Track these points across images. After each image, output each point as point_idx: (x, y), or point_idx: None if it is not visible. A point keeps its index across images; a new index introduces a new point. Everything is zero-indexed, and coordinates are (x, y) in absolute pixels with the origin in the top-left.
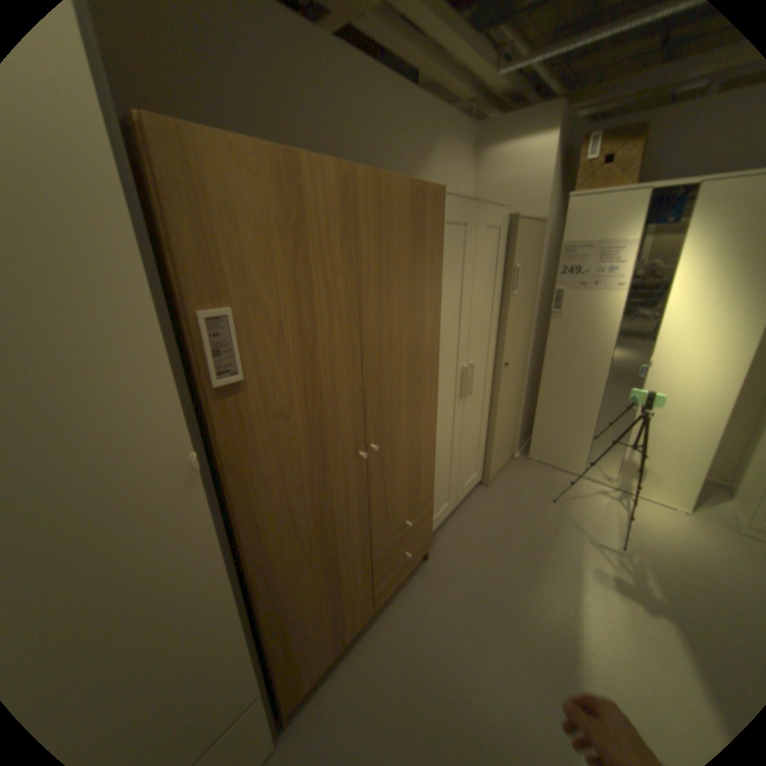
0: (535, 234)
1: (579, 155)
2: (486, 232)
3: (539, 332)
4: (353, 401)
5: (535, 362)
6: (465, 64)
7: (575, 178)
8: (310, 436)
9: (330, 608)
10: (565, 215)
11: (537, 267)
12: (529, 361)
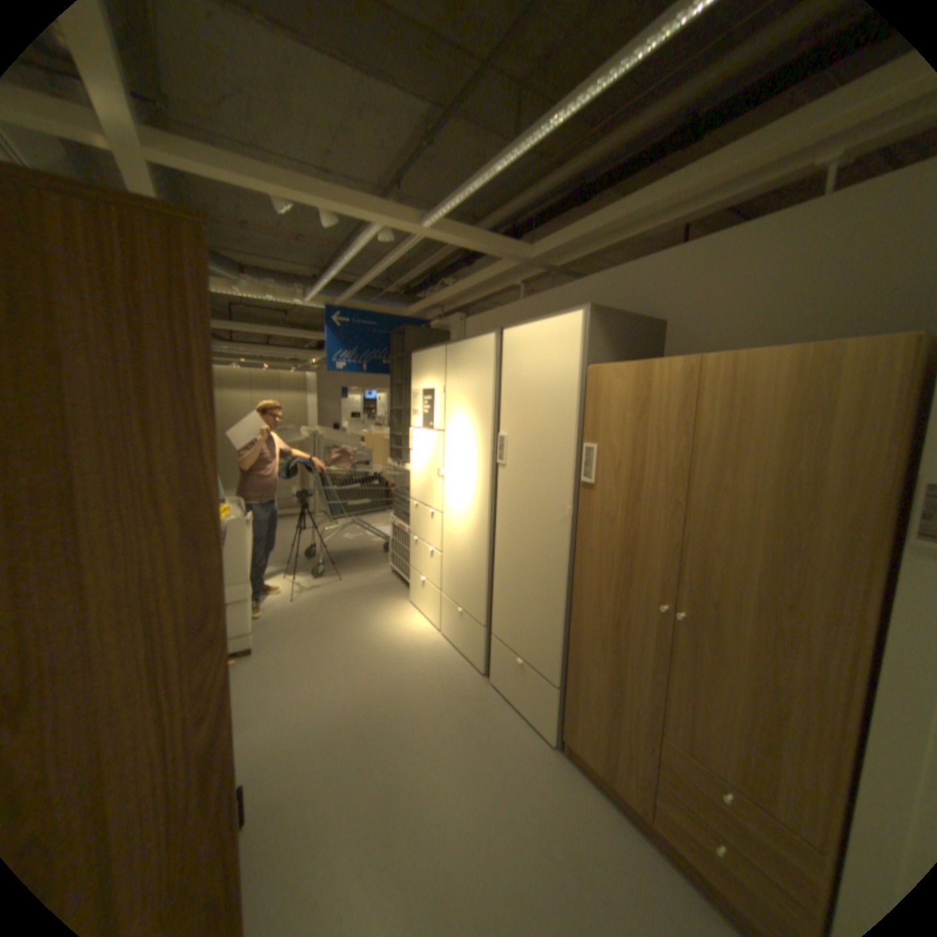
0: None
1: None
2: None
3: None
4: (670, 551)
5: None
6: None
7: None
8: (626, 549)
9: (612, 719)
10: None
11: None
12: None
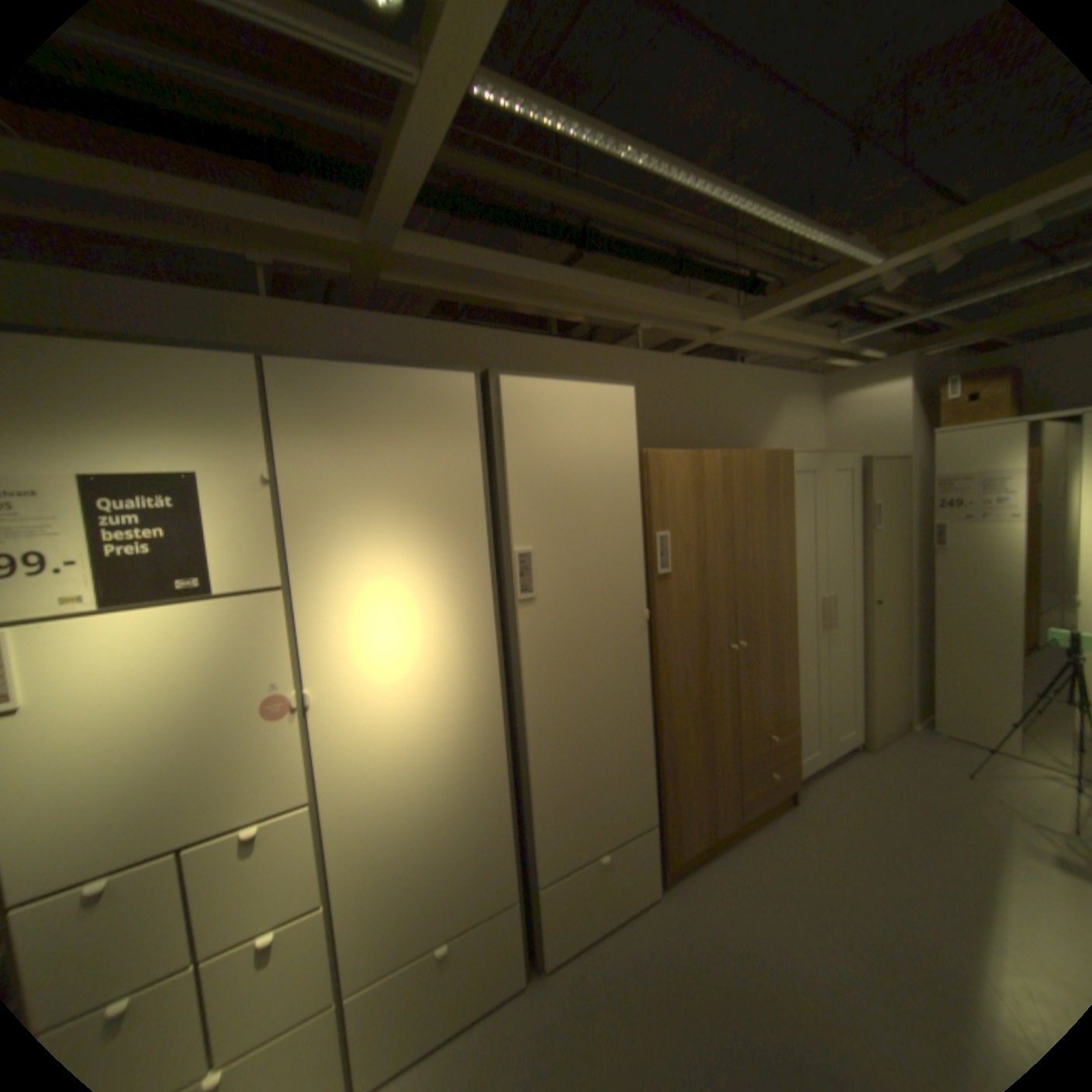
0: (898, 472)
1: (949, 389)
2: (838, 475)
3: (928, 573)
4: (729, 603)
5: (928, 609)
6: (806, 344)
7: (948, 411)
8: (701, 622)
9: (708, 785)
10: (942, 447)
11: (908, 503)
12: (917, 606)
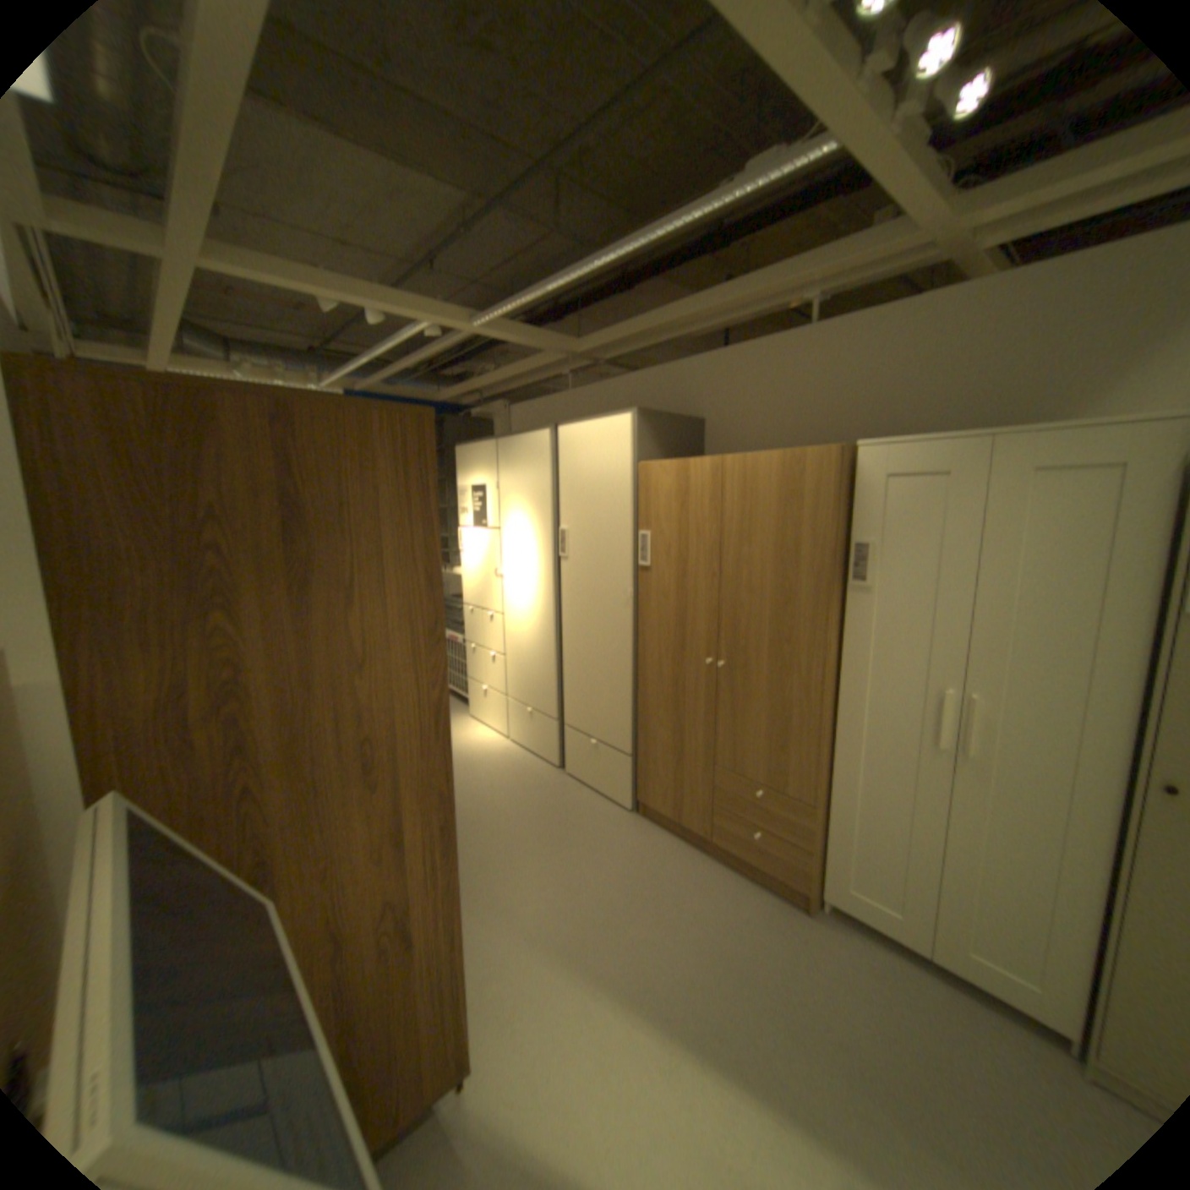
0: None
1: None
2: (1045, 477)
3: None
4: (710, 615)
5: None
6: None
7: None
8: (678, 620)
9: (676, 767)
10: None
11: None
12: None
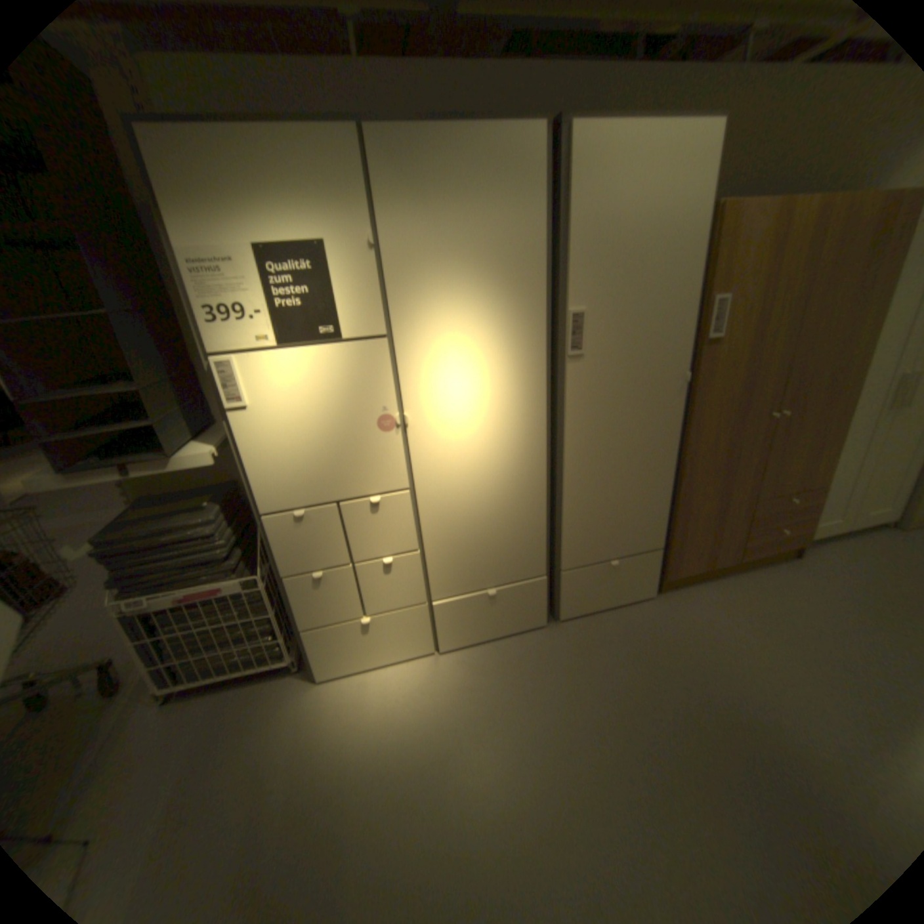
0: None
1: None
2: None
3: None
4: (783, 371)
5: None
6: None
7: None
8: (746, 387)
9: (717, 527)
10: None
11: None
12: None
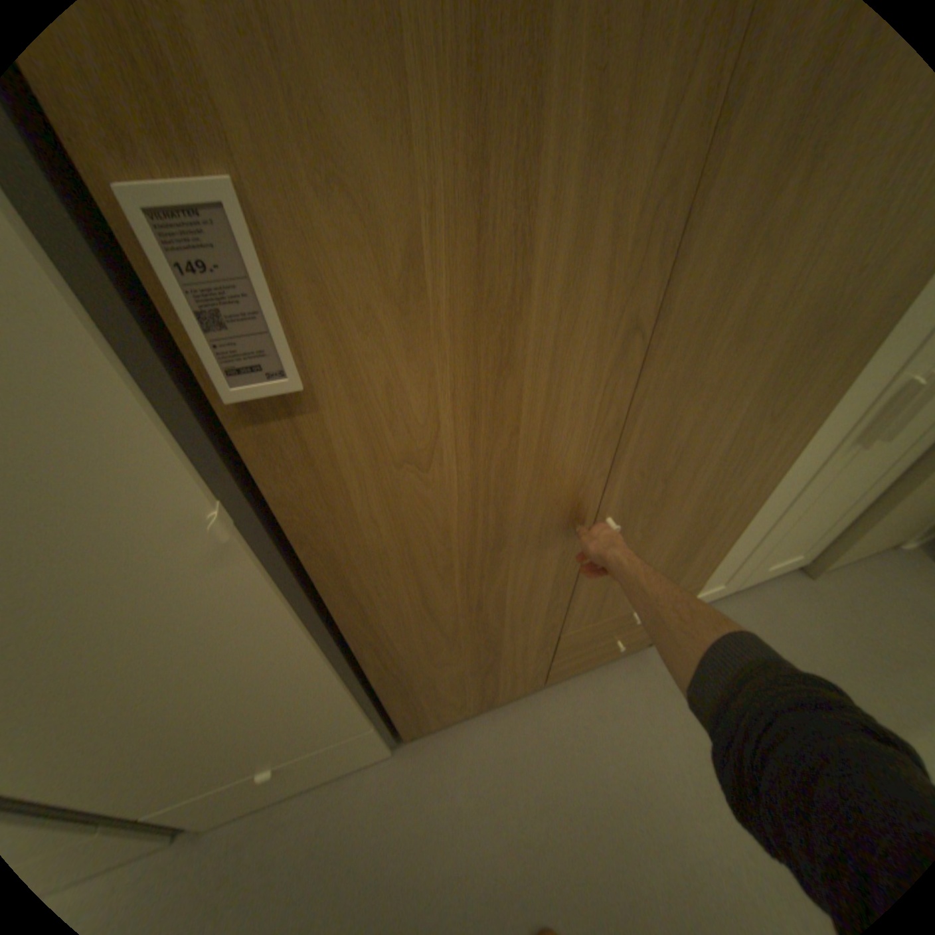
0: None
1: None
2: None
3: None
4: (593, 443)
5: None
6: None
7: None
8: (475, 498)
9: (479, 679)
10: None
11: None
12: None
